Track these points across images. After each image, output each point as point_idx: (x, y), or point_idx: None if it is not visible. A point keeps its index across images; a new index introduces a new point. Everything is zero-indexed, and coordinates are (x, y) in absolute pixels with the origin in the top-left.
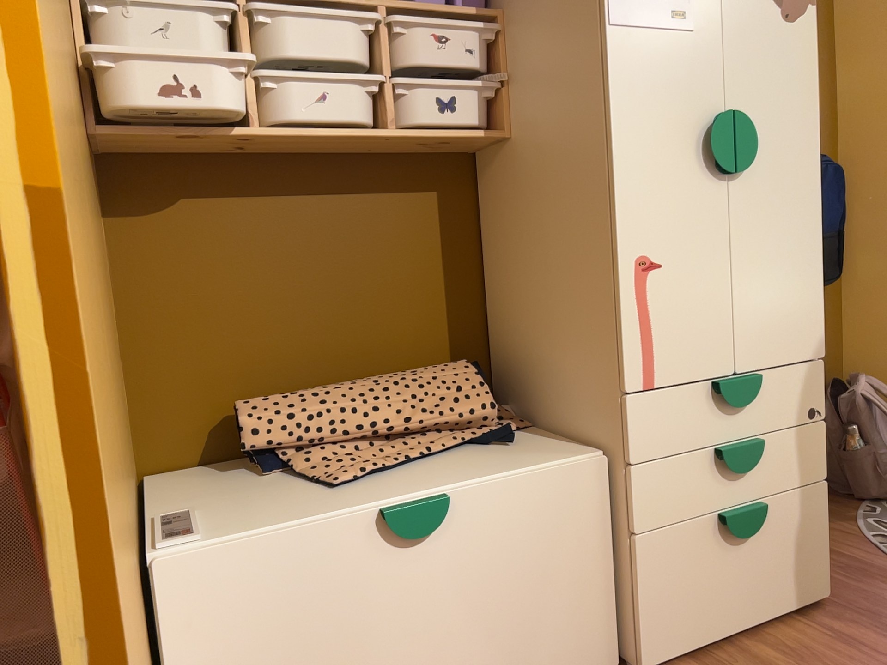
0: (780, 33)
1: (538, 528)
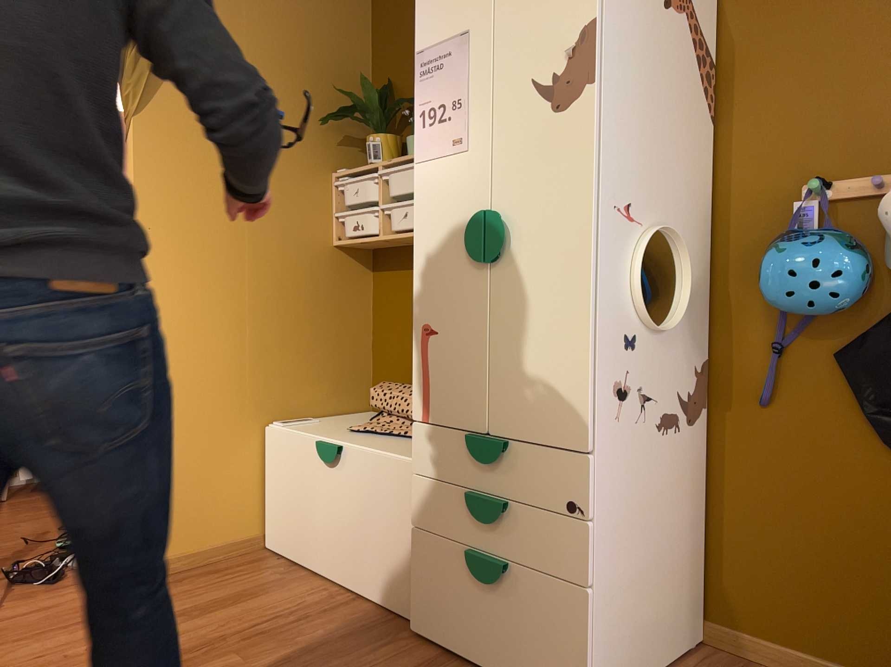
0: (548, 125)
1: (378, 490)
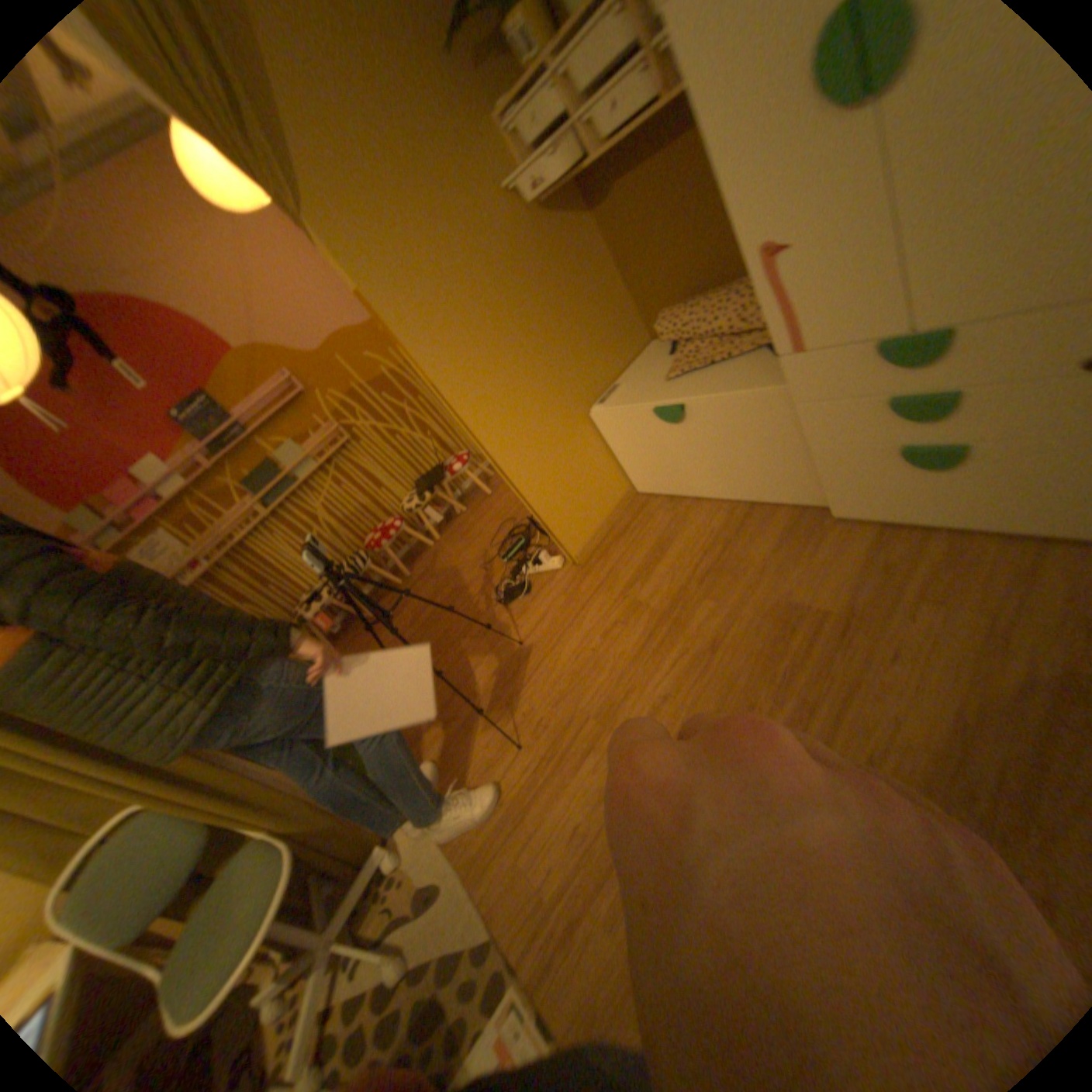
0: None
1: (745, 423)
